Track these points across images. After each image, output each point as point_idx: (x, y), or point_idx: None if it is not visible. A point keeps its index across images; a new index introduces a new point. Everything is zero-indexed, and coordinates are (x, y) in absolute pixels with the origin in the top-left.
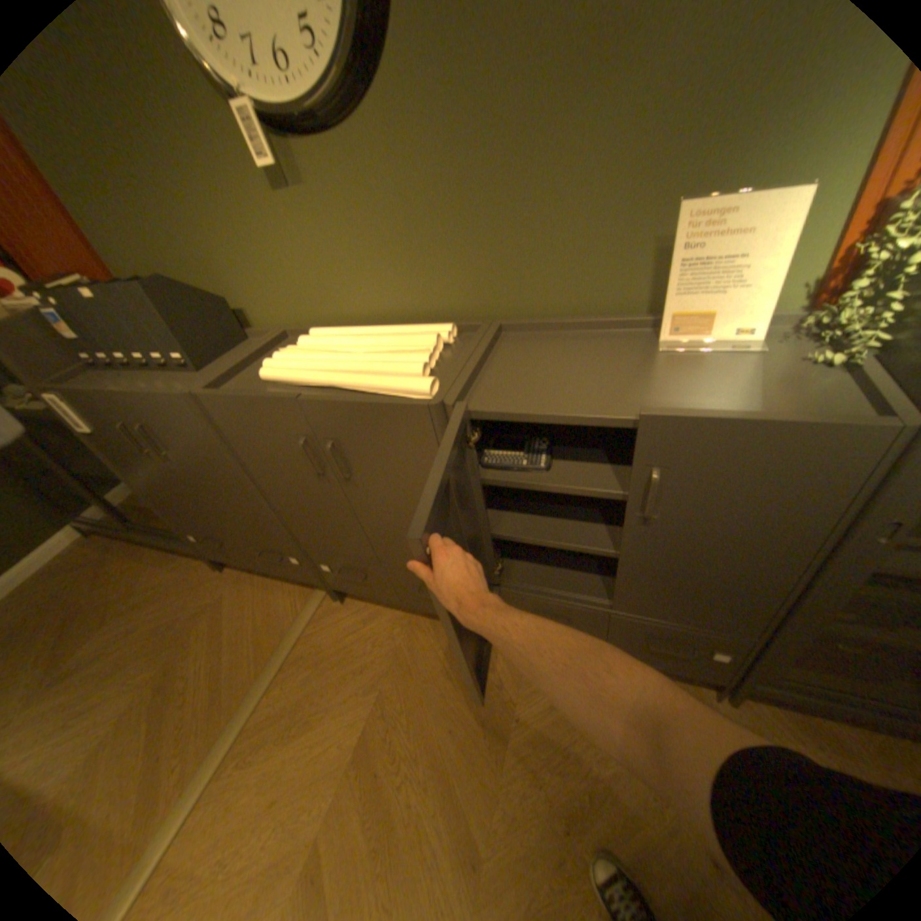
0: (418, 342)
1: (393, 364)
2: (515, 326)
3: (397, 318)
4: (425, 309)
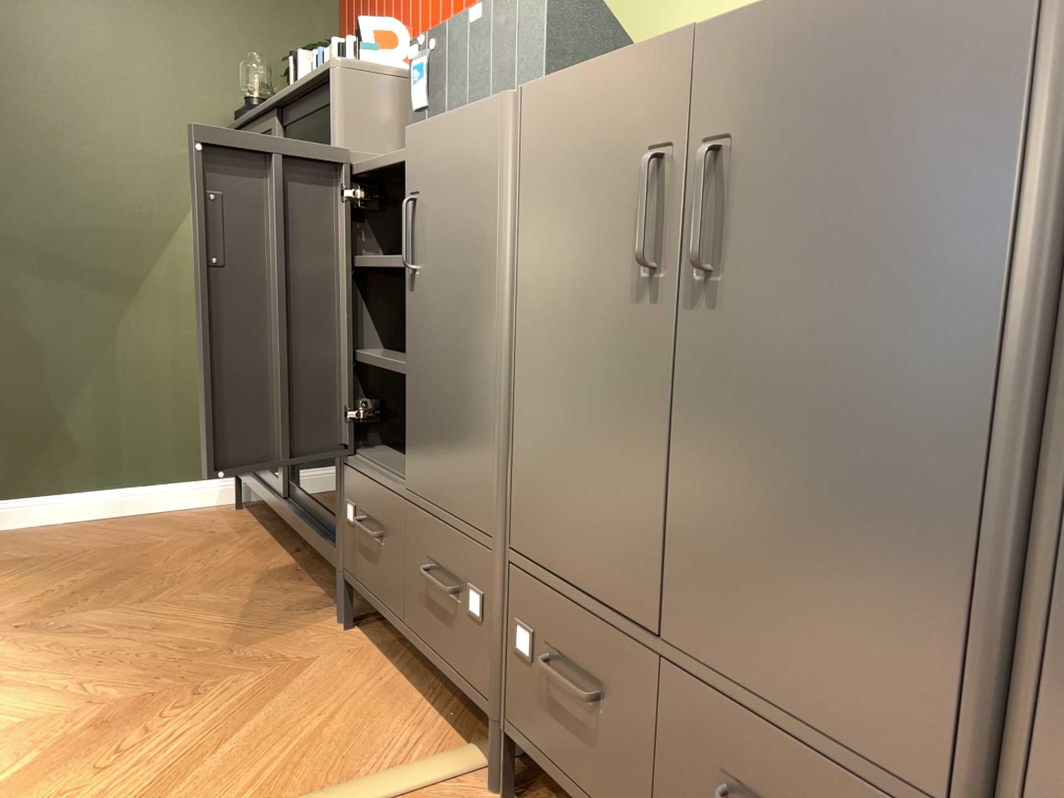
0: None
1: None
2: None
3: None
4: None
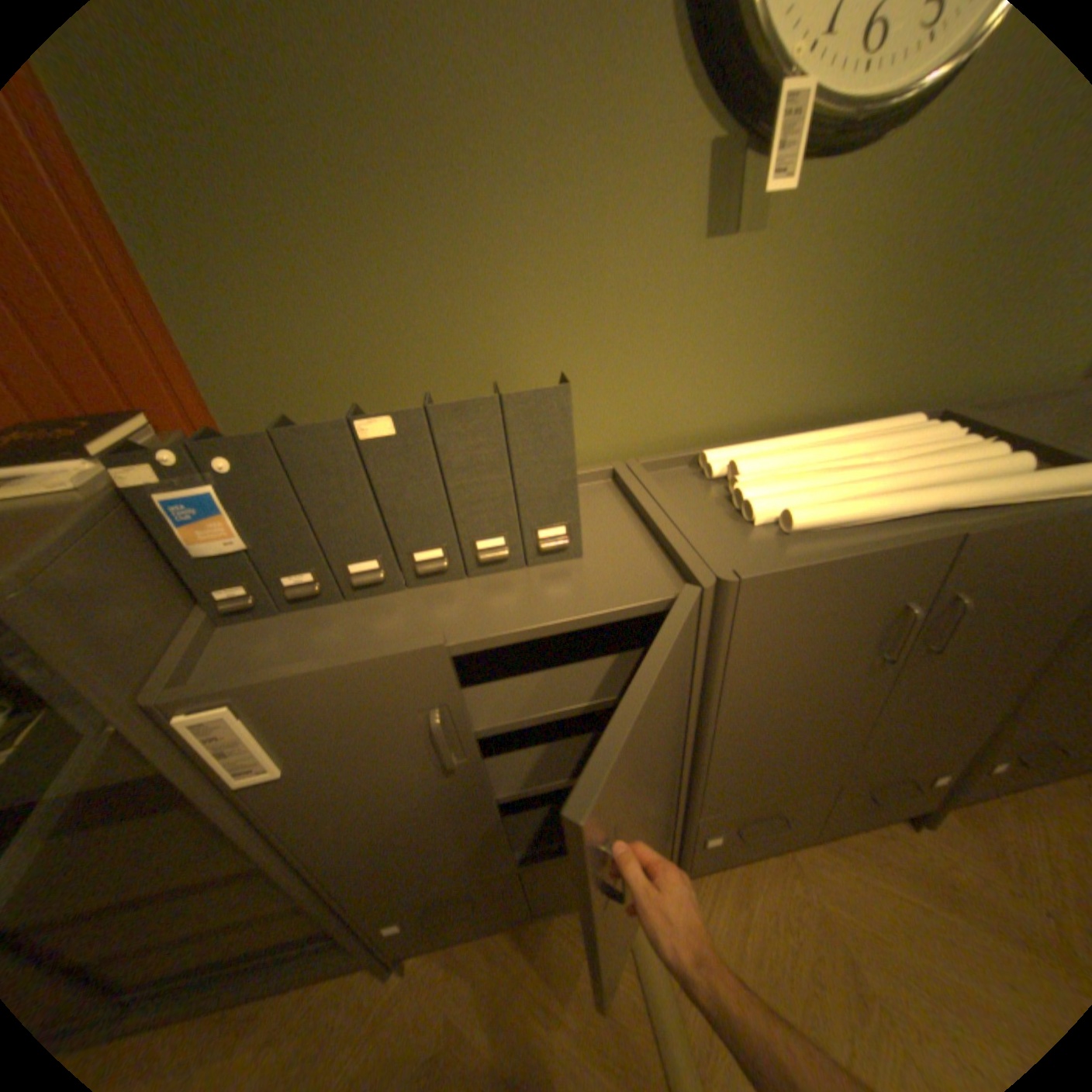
0: (947, 434)
1: (987, 461)
2: (982, 405)
3: (810, 420)
4: (855, 401)
